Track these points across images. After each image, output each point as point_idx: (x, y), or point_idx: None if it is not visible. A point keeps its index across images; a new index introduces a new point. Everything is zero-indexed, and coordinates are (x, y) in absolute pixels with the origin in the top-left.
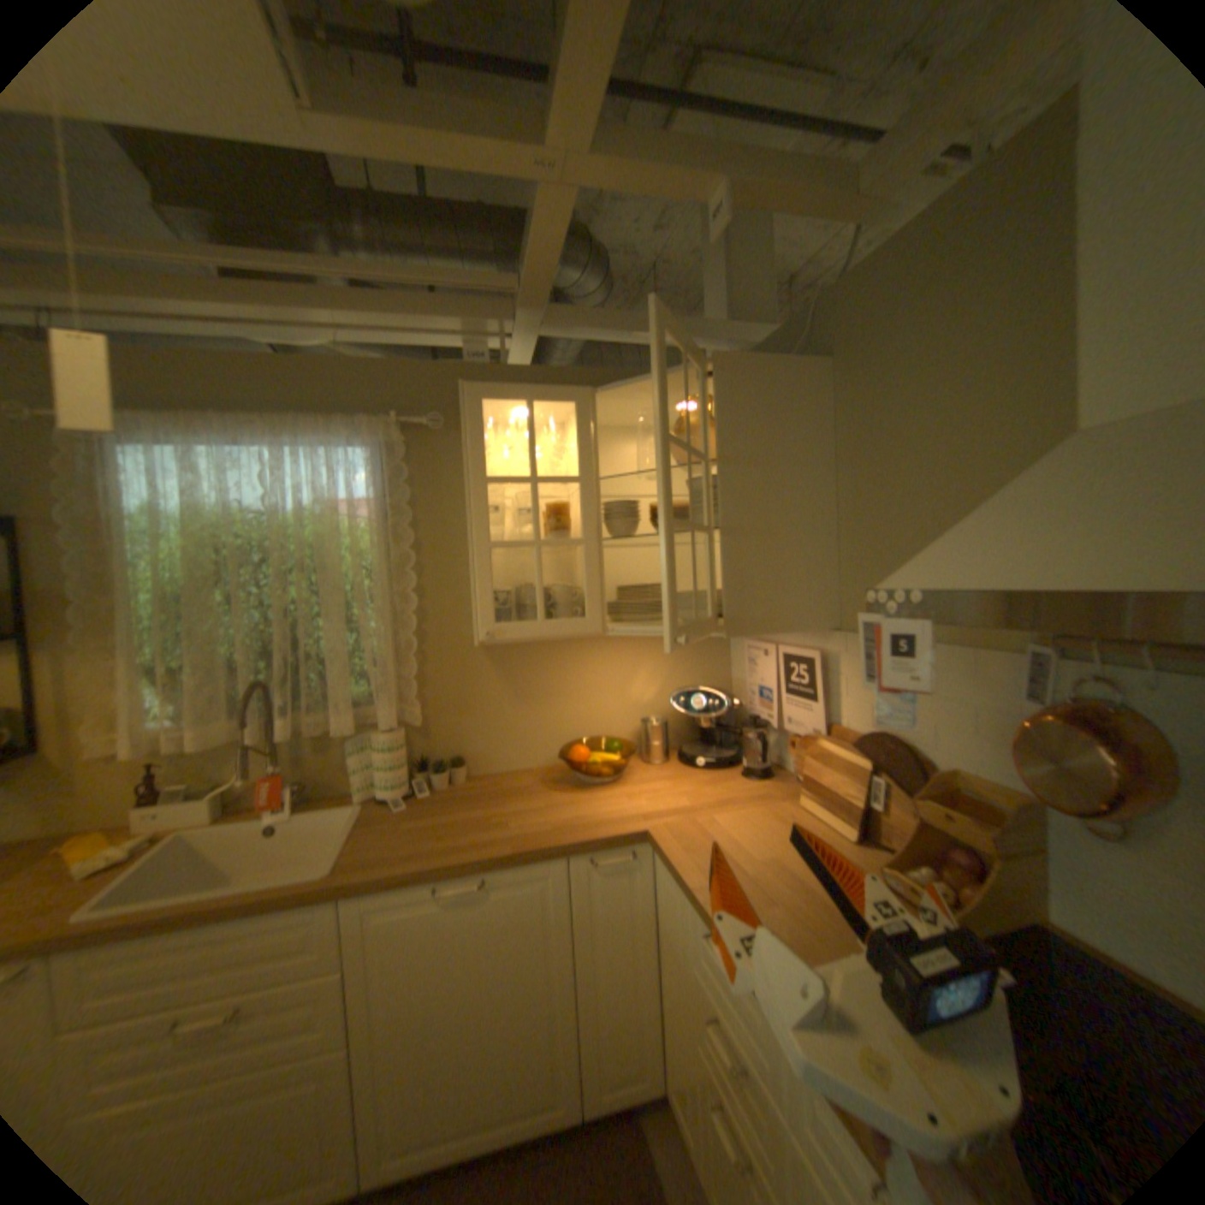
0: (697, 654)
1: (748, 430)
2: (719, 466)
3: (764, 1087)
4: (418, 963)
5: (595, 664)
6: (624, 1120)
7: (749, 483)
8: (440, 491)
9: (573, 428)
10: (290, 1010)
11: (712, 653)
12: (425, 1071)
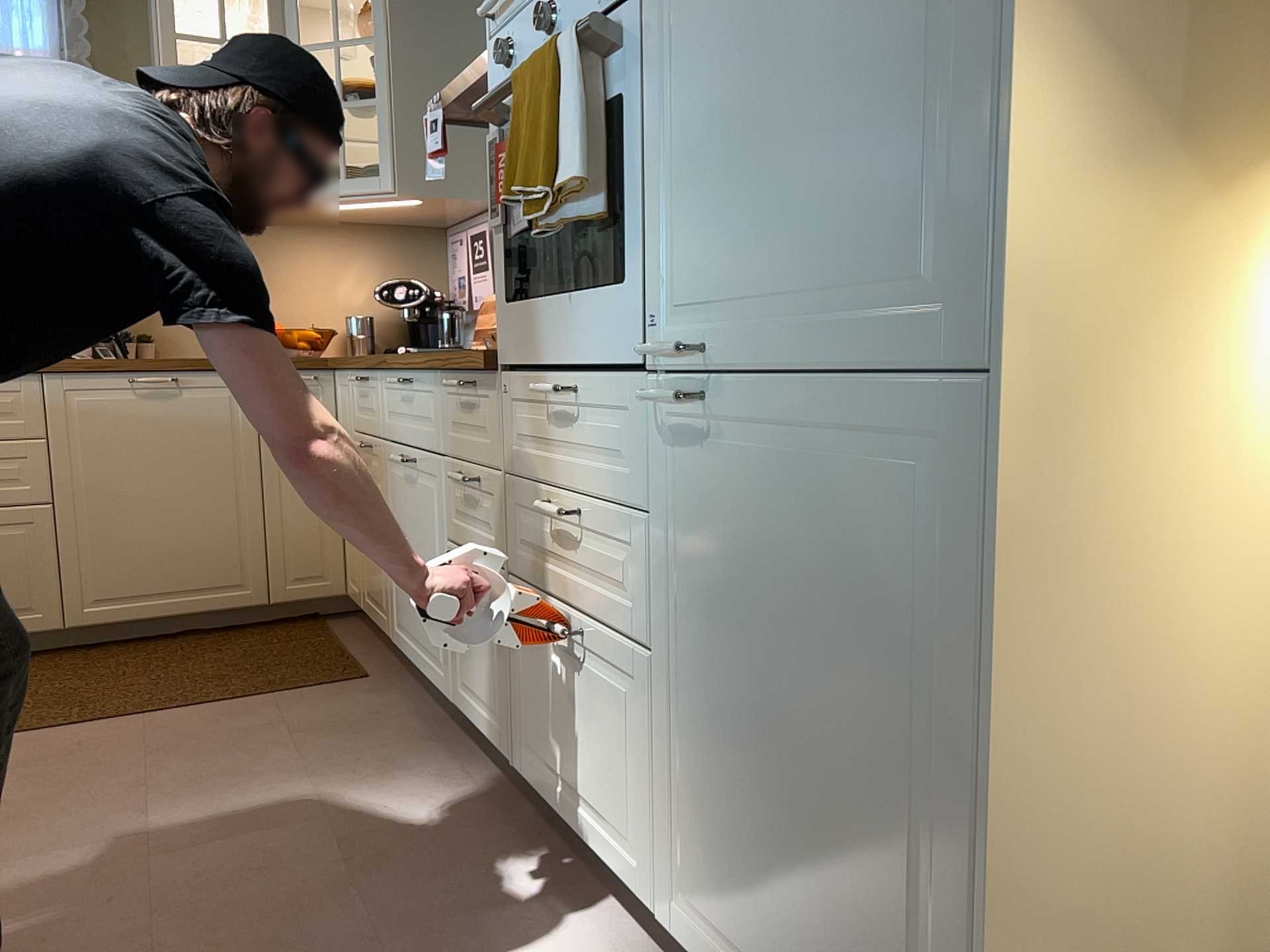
0: (410, 262)
1: (416, 15)
2: (390, 43)
3: (376, 439)
4: (116, 442)
5: (297, 258)
6: (309, 620)
7: (418, 61)
8: (122, 54)
9: (268, 2)
10: (0, 465)
11: (427, 262)
12: (123, 536)
